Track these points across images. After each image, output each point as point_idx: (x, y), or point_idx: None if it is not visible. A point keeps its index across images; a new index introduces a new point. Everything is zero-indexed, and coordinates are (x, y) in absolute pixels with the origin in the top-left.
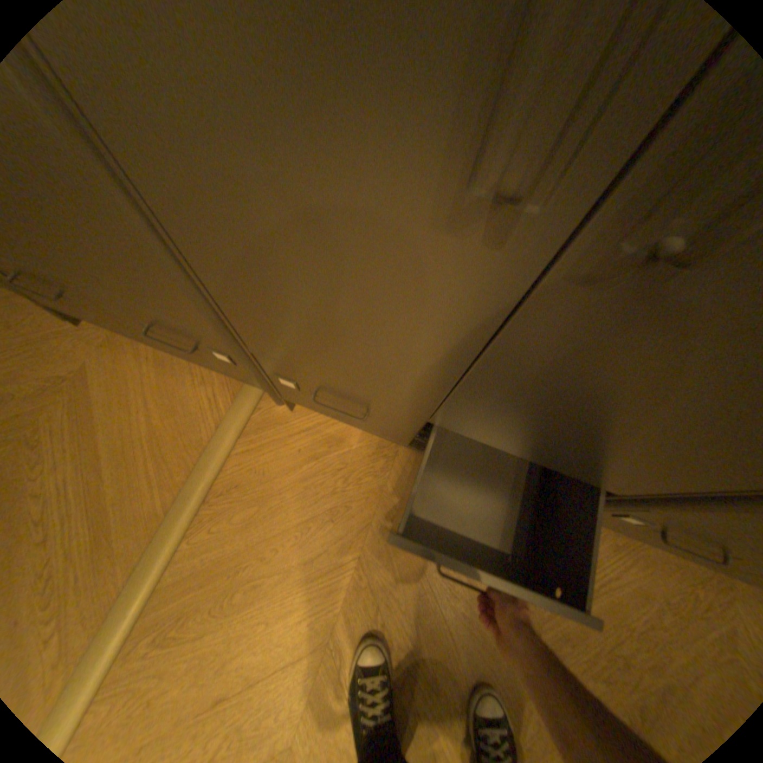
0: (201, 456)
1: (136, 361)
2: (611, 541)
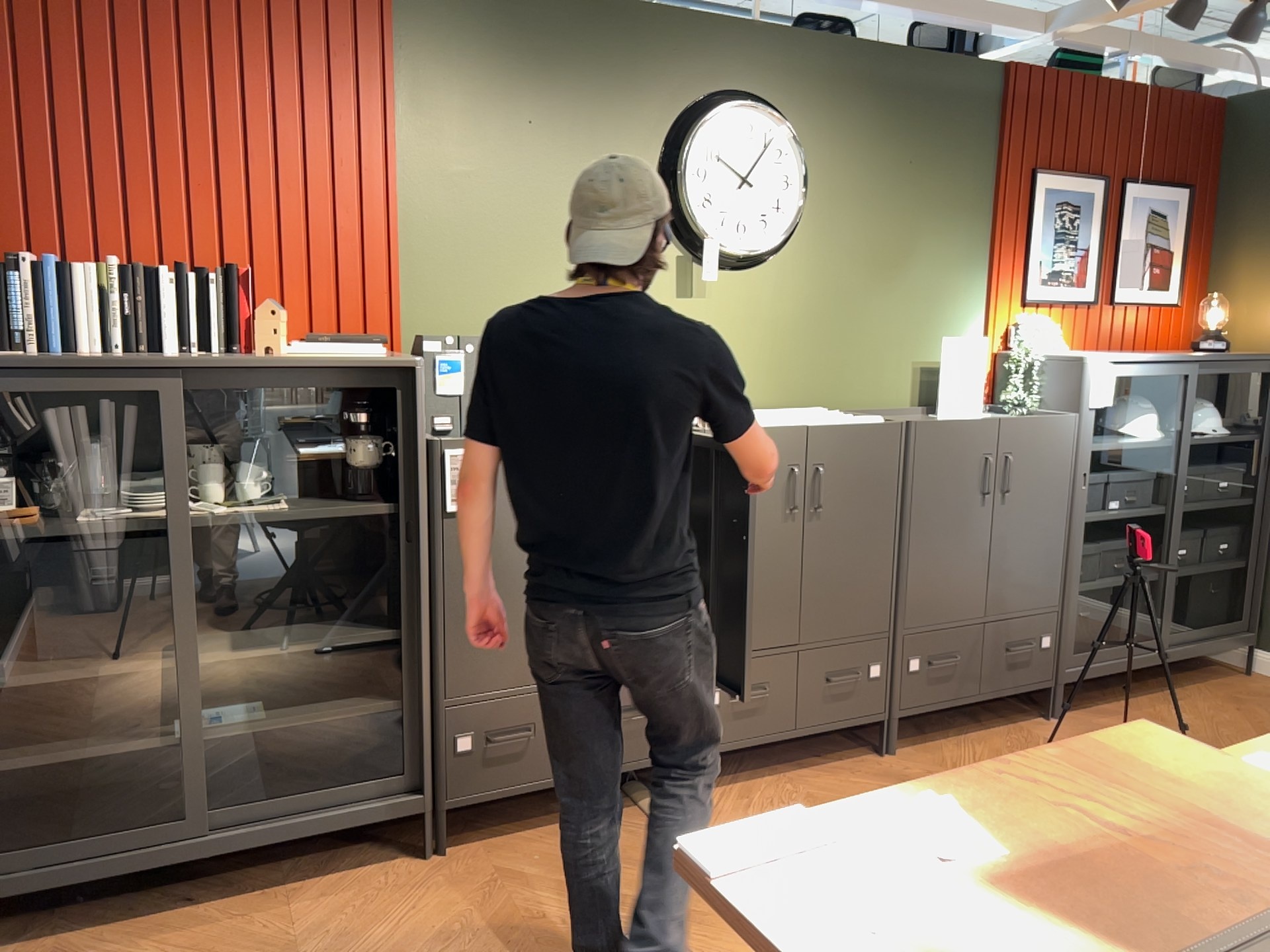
0: None
1: (533, 843)
2: (950, 744)
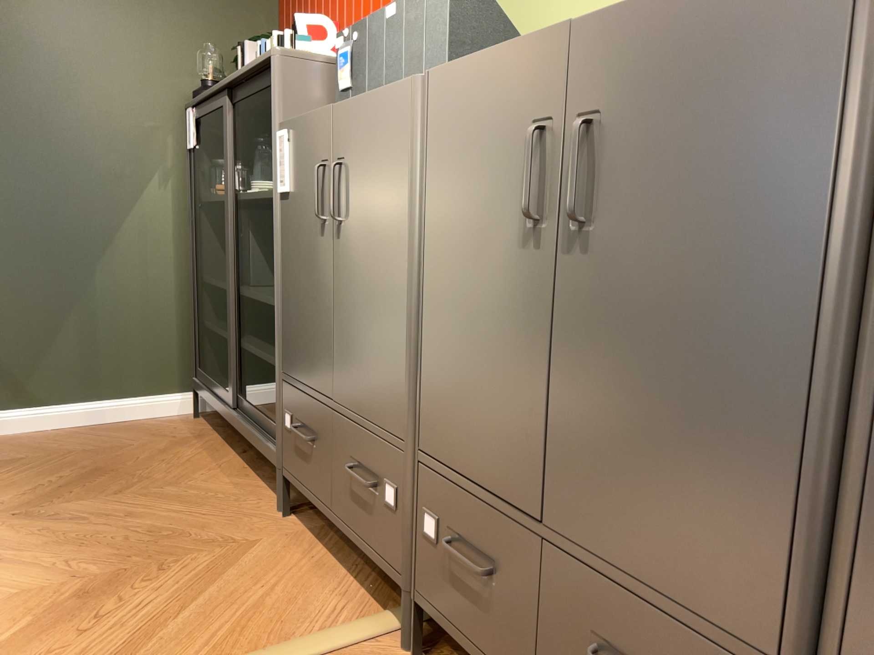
0: (278, 646)
1: (301, 556)
2: None
